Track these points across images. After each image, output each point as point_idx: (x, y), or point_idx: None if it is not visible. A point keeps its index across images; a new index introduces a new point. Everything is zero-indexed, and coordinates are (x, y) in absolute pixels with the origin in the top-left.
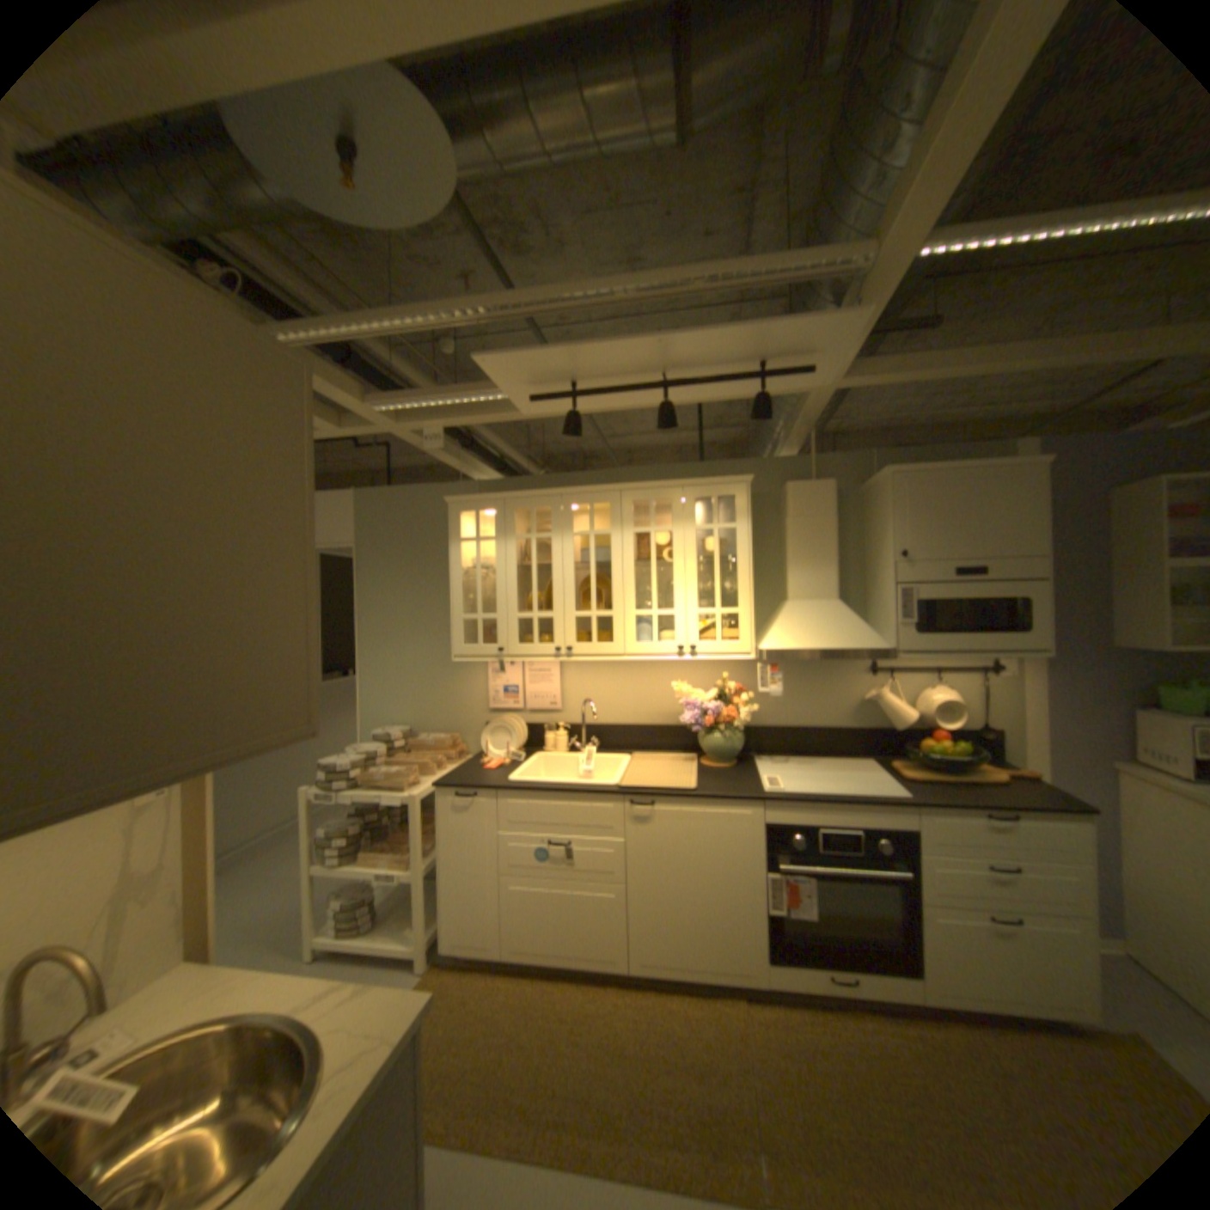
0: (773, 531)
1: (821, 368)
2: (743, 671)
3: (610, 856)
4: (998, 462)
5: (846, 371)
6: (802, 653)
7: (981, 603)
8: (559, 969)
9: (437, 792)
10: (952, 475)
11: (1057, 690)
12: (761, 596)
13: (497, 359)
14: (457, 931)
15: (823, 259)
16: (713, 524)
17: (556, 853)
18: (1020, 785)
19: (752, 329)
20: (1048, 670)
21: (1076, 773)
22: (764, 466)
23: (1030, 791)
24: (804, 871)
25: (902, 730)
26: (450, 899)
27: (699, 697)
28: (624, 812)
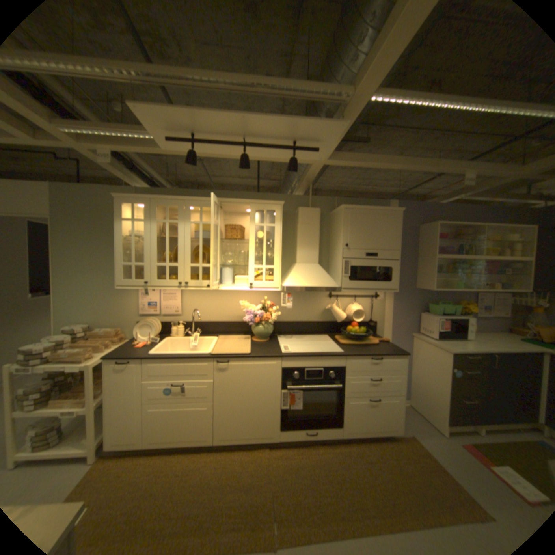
0: (291, 229)
1: (319, 152)
2: (274, 295)
3: (205, 388)
4: (385, 208)
5: (330, 156)
6: (301, 287)
7: (374, 268)
8: (176, 447)
9: (104, 362)
10: (367, 211)
11: (396, 305)
12: (284, 260)
13: (144, 107)
14: (115, 436)
15: (329, 89)
16: (263, 223)
17: (176, 389)
18: (382, 344)
19: (292, 120)
20: (394, 296)
21: (400, 337)
22: (288, 198)
23: (386, 346)
24: (297, 387)
25: (339, 322)
26: (111, 419)
27: (253, 308)
28: (213, 366)
